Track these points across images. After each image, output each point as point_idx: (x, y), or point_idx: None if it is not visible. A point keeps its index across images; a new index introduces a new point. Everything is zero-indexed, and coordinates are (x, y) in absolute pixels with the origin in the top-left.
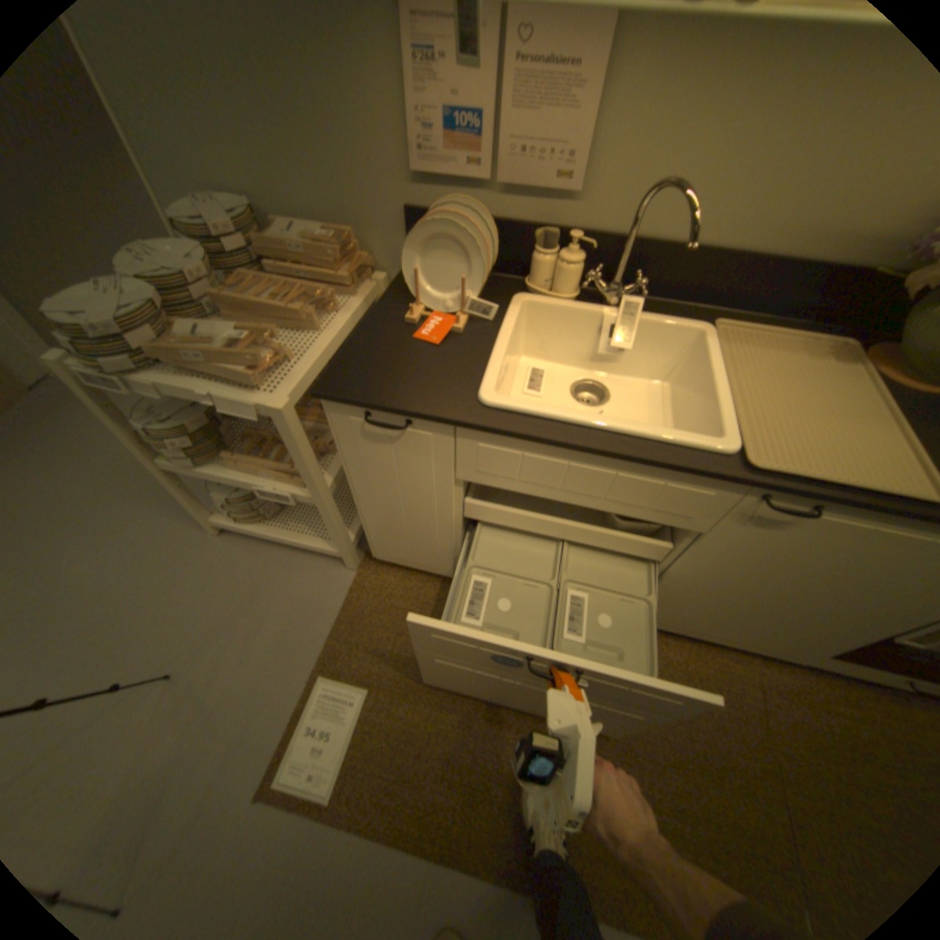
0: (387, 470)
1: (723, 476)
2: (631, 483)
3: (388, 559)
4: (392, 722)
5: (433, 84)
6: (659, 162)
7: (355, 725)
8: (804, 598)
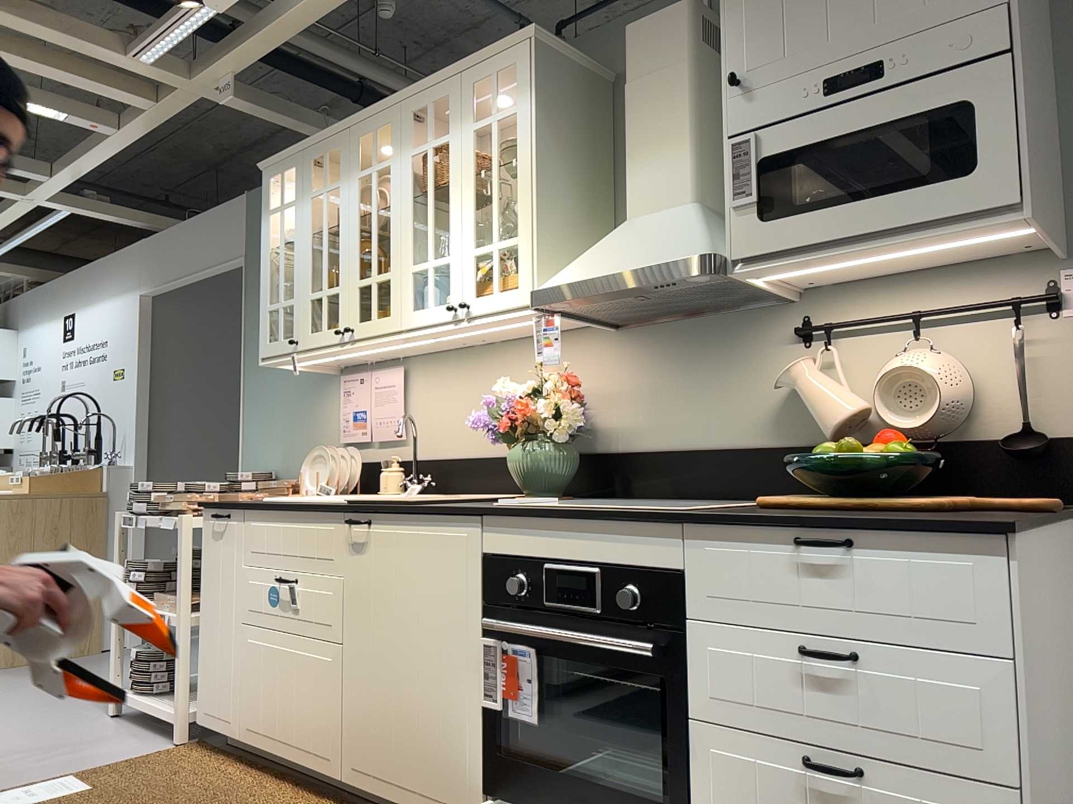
0: (217, 568)
1: (327, 507)
2: (304, 532)
3: (204, 719)
4: (82, 803)
5: (348, 404)
6: (434, 420)
7: (57, 799)
8: (409, 649)
